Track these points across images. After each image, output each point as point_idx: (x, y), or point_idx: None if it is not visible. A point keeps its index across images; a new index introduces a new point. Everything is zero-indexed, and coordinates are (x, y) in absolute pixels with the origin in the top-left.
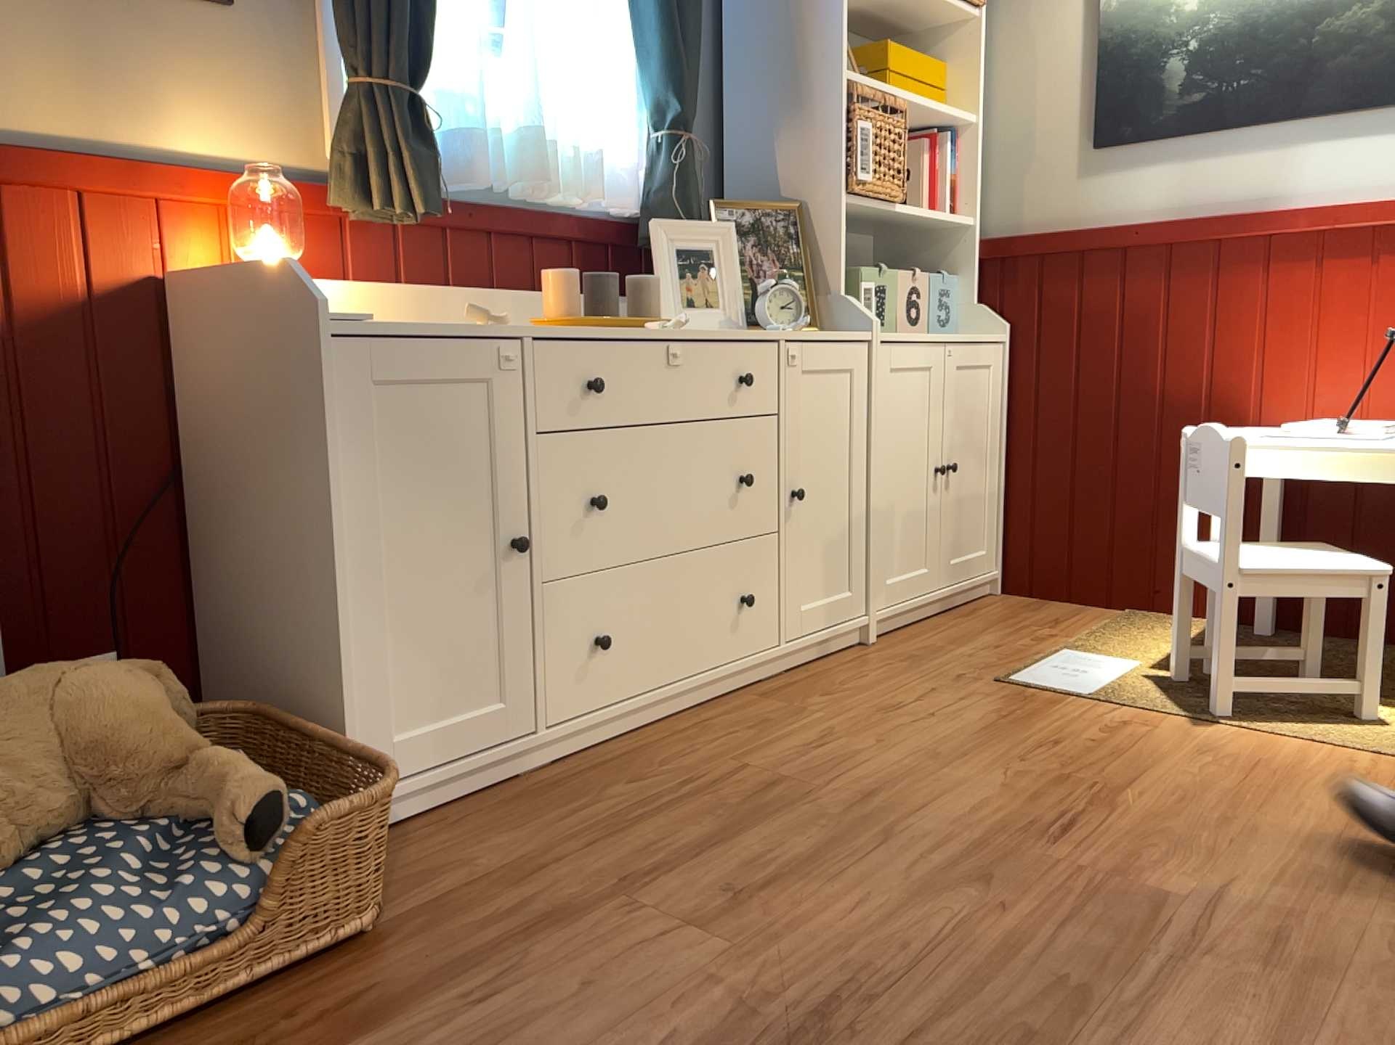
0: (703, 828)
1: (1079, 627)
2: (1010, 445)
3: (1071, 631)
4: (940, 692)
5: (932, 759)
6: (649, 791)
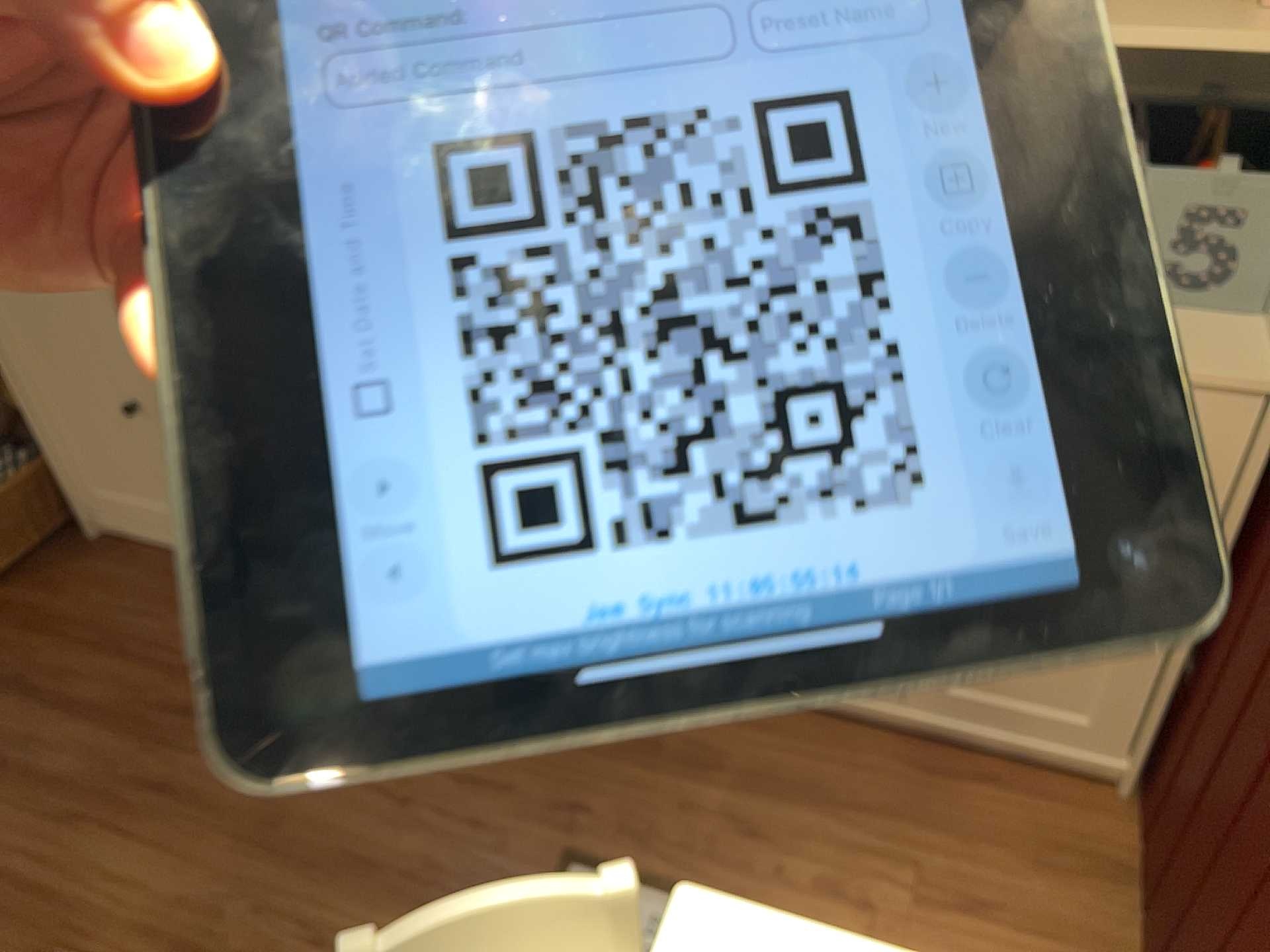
0: (102, 695)
1: (958, 950)
2: (1232, 600)
3: (920, 940)
4: (502, 798)
5: (262, 826)
6: (179, 641)
